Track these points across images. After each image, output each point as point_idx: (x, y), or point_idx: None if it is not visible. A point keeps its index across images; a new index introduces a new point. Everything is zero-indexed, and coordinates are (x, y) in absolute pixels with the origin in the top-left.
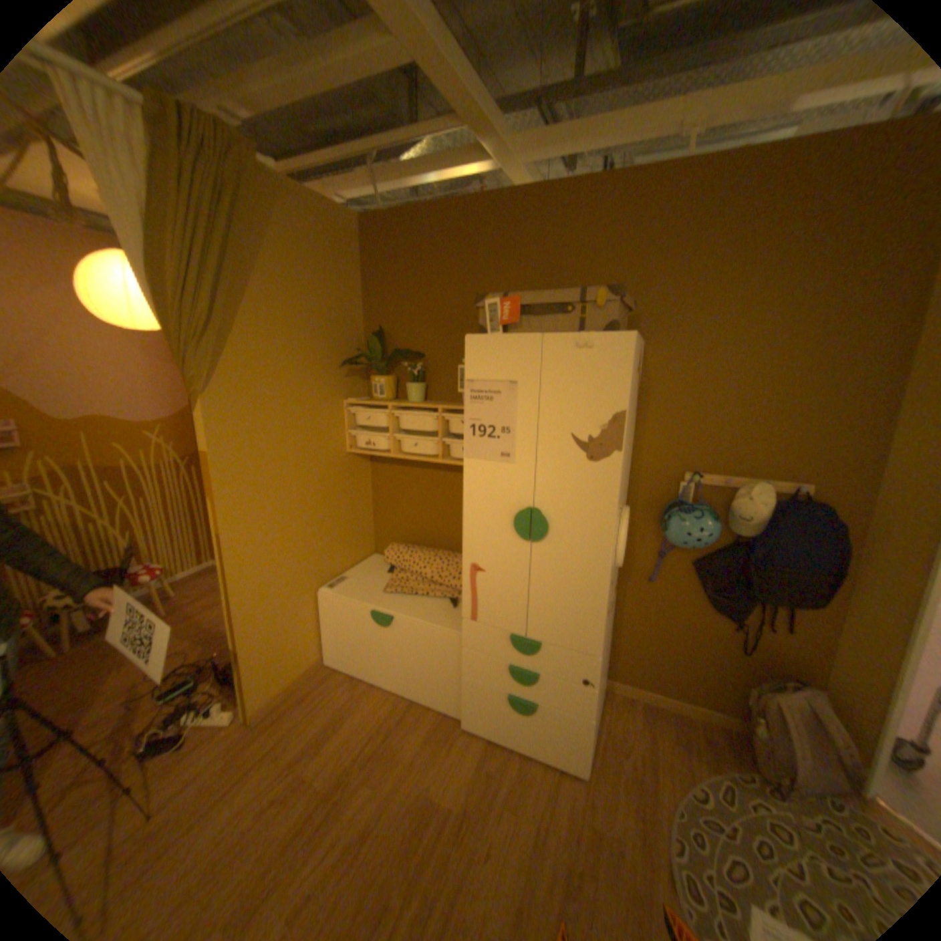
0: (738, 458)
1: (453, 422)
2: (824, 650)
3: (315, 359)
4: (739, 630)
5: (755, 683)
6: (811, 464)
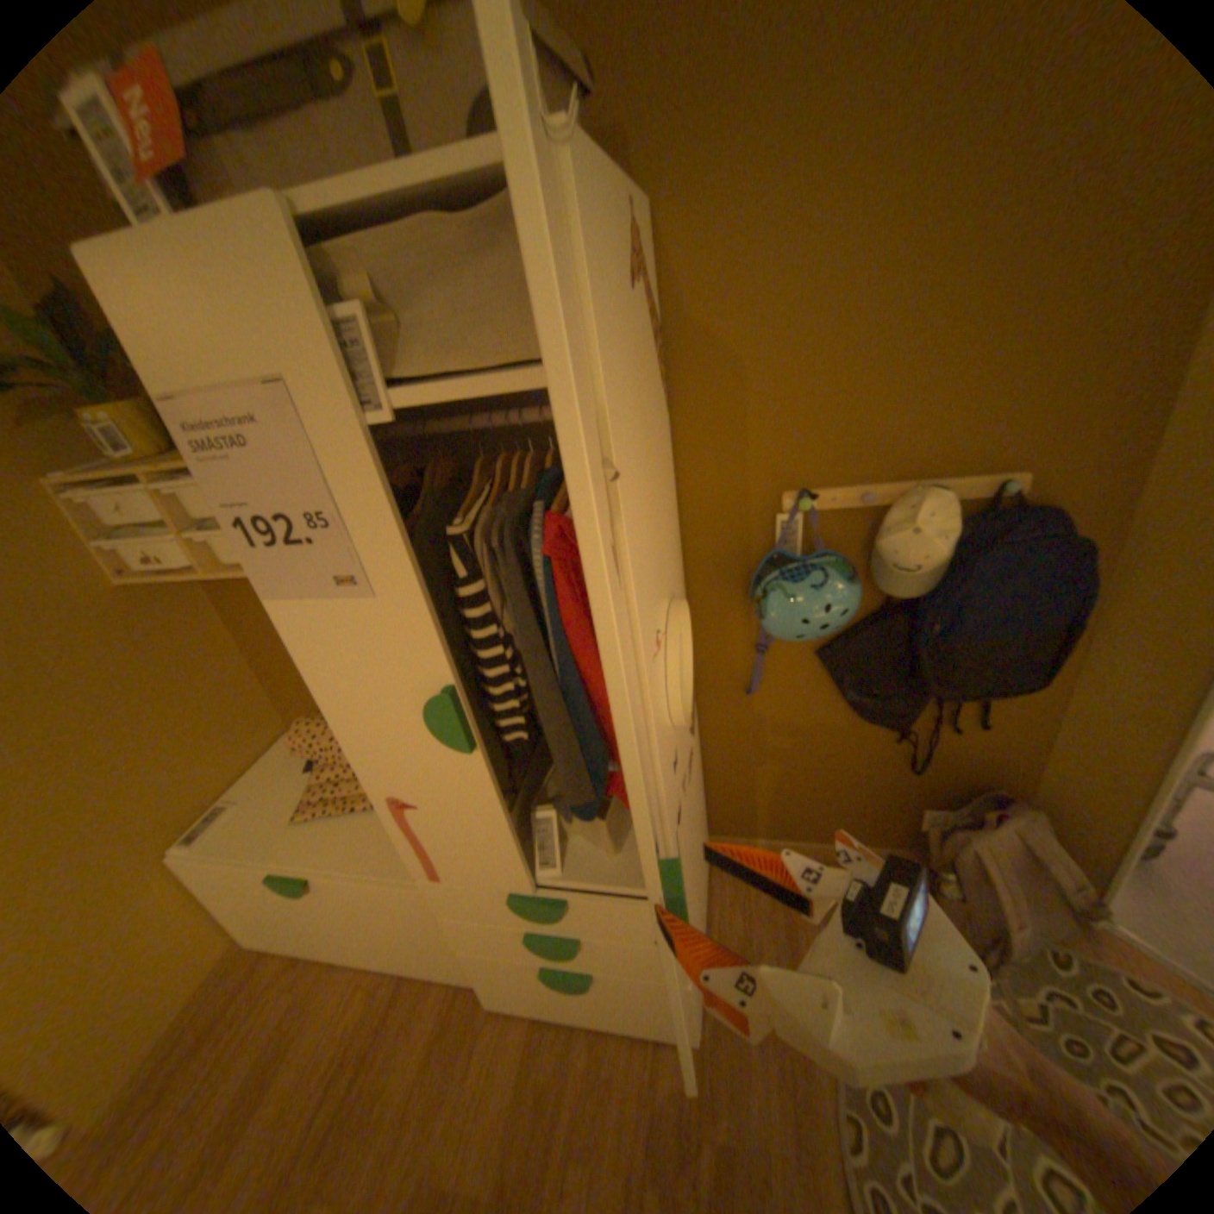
0: (883, 444)
1: None
2: (1035, 742)
3: None
4: (902, 740)
5: (929, 803)
6: (1025, 430)
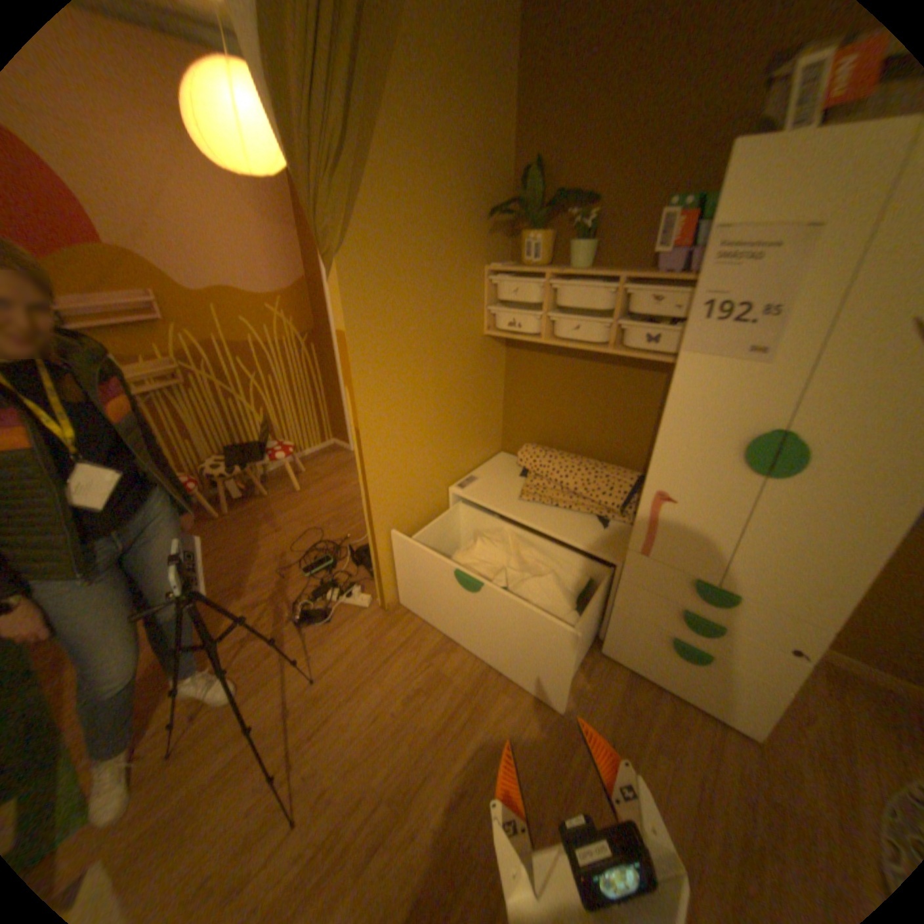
0: None
1: (641, 296)
2: None
3: (458, 206)
4: None
5: None
6: None
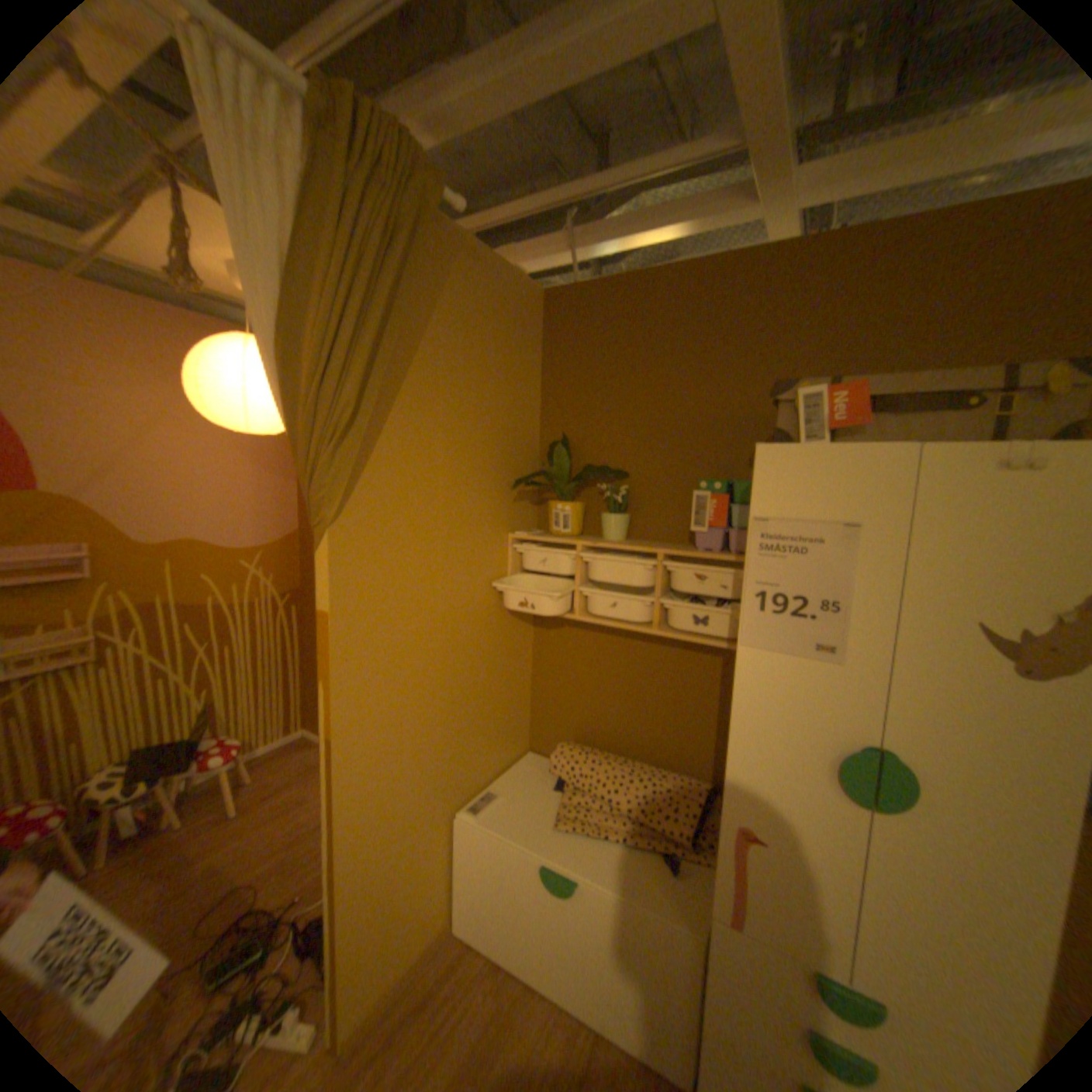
0: None
1: (683, 574)
2: None
3: (481, 476)
4: None
5: None
6: None
